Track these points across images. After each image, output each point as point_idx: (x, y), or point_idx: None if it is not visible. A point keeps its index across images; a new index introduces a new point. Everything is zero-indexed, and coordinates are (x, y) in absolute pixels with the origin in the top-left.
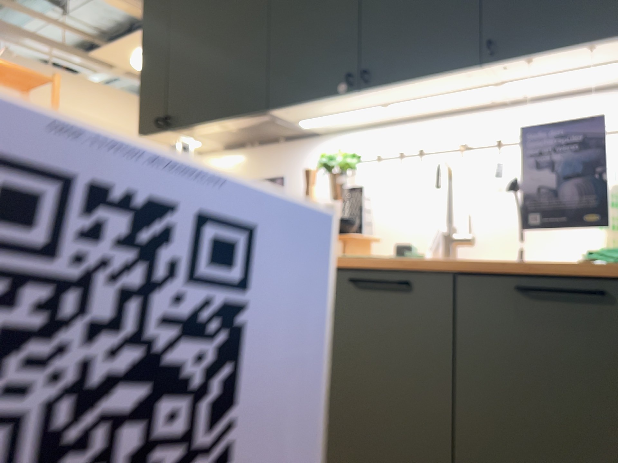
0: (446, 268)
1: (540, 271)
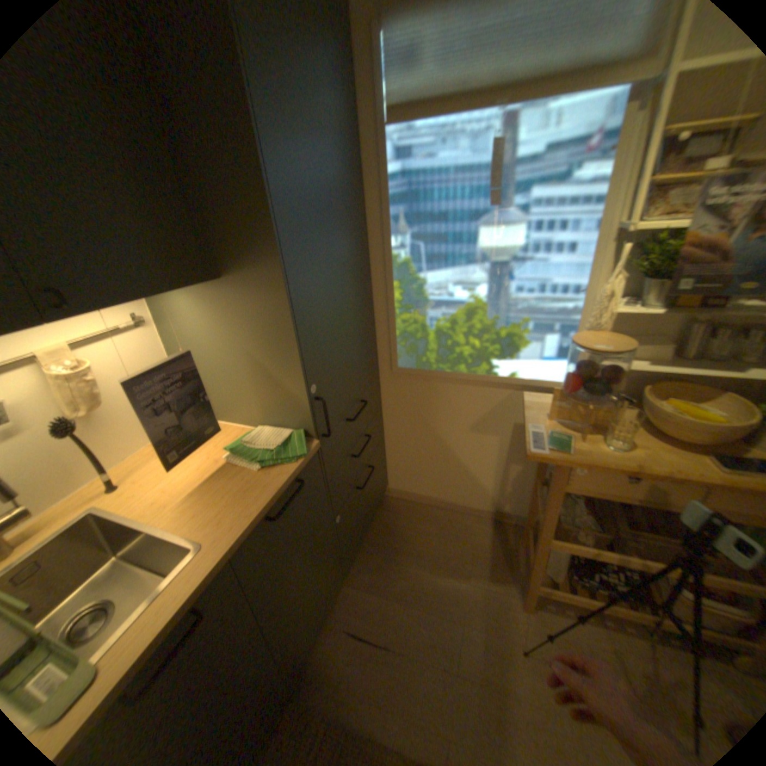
0: (223, 562)
1: (274, 499)
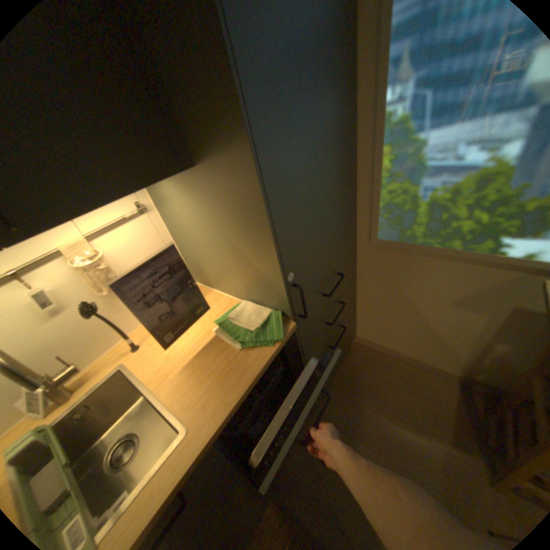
0: (204, 453)
1: (252, 387)
